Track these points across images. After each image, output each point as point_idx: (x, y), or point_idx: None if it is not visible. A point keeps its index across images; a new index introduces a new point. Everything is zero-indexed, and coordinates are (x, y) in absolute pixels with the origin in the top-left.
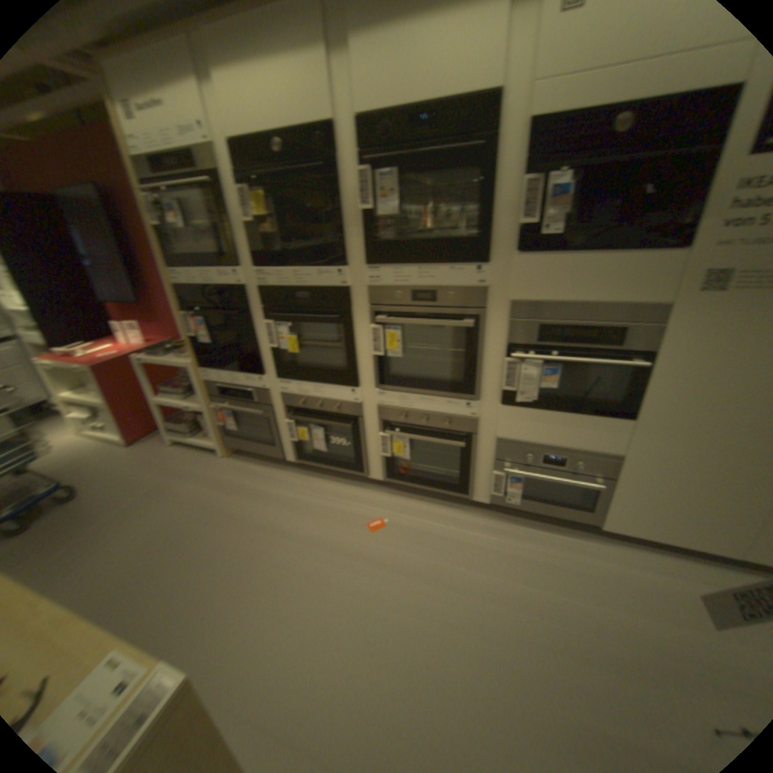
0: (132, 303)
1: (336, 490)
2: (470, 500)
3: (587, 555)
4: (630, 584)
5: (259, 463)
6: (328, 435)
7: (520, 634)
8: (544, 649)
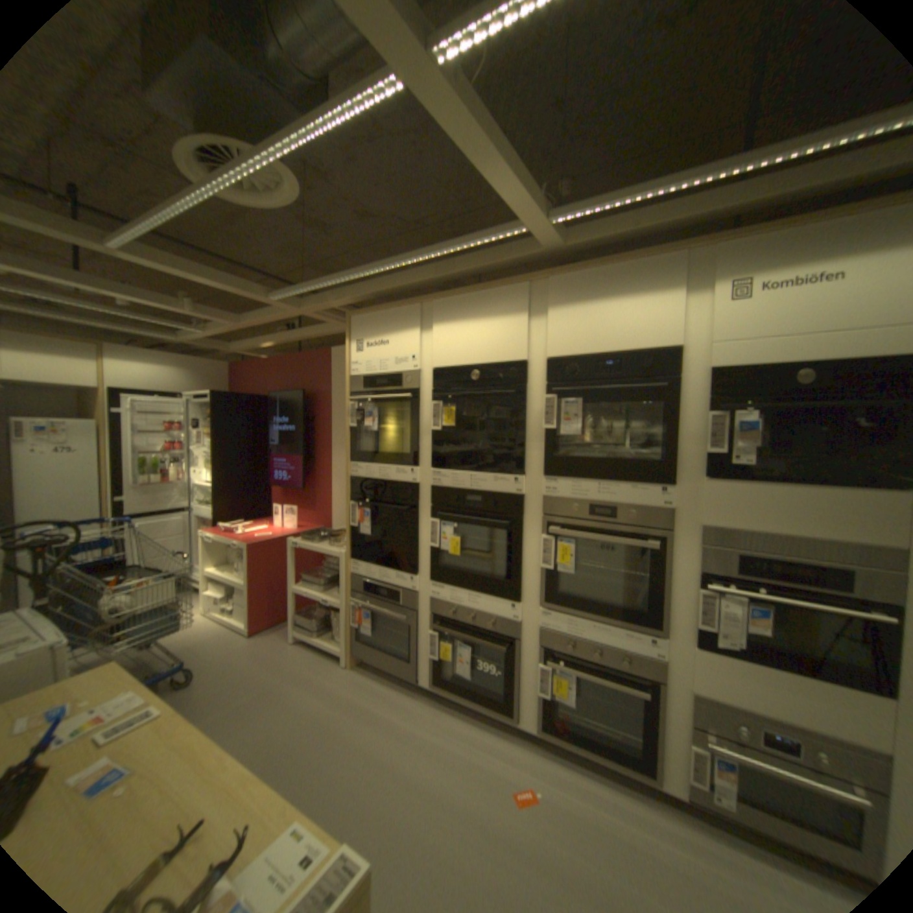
0: (302, 489)
1: (477, 738)
2: (662, 790)
3: None
4: None
5: (388, 683)
6: (476, 659)
7: None
8: None
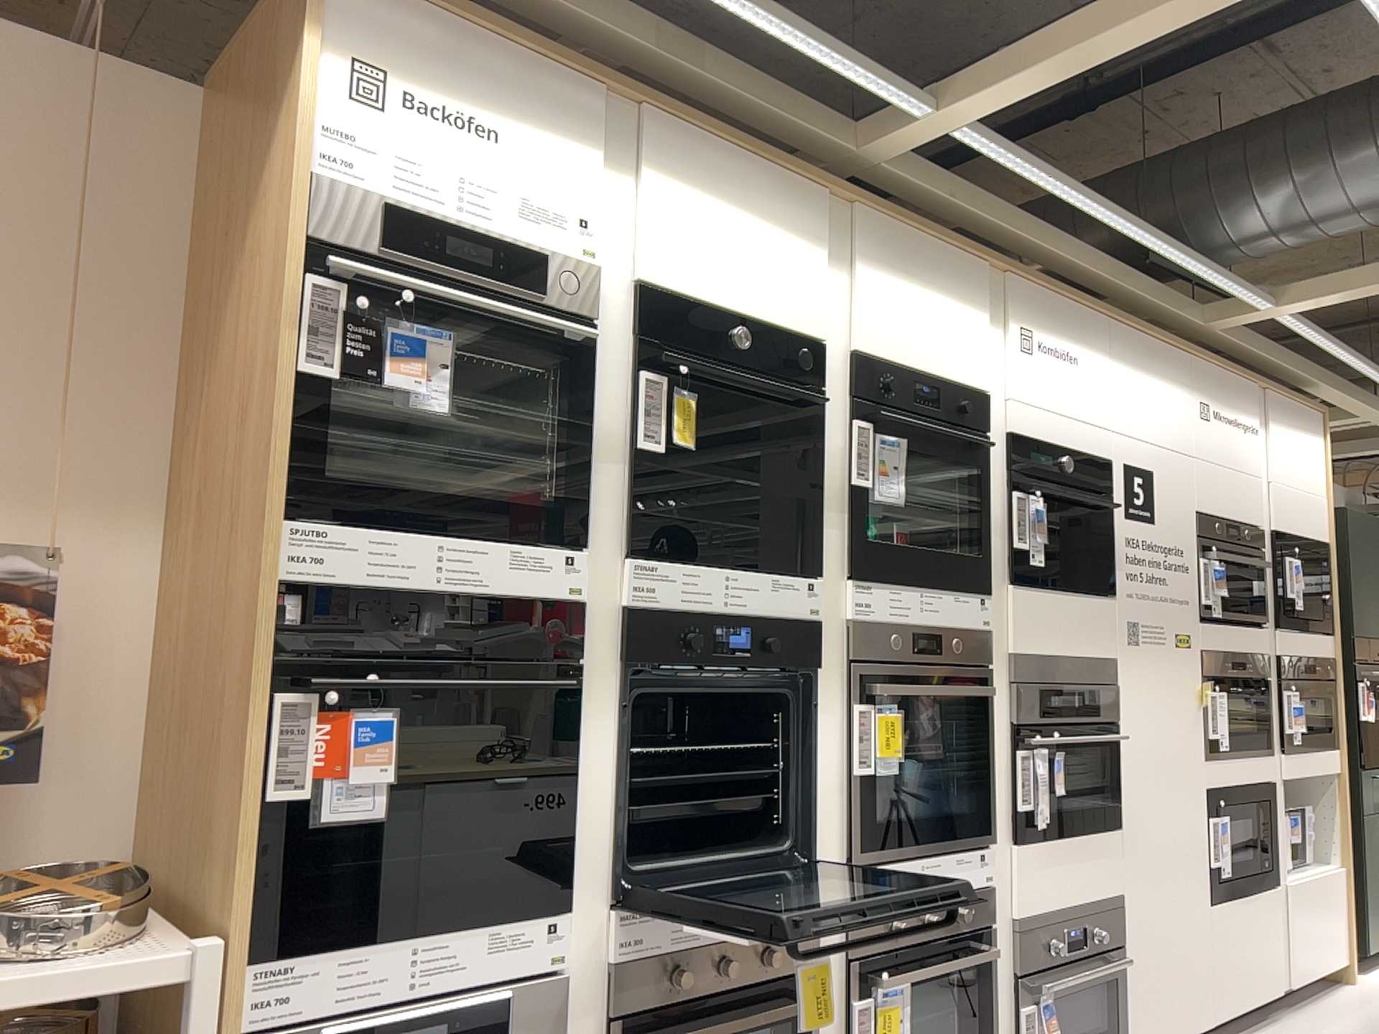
0: None
1: None
2: None
3: None
4: None
5: None
6: None
7: None
8: None
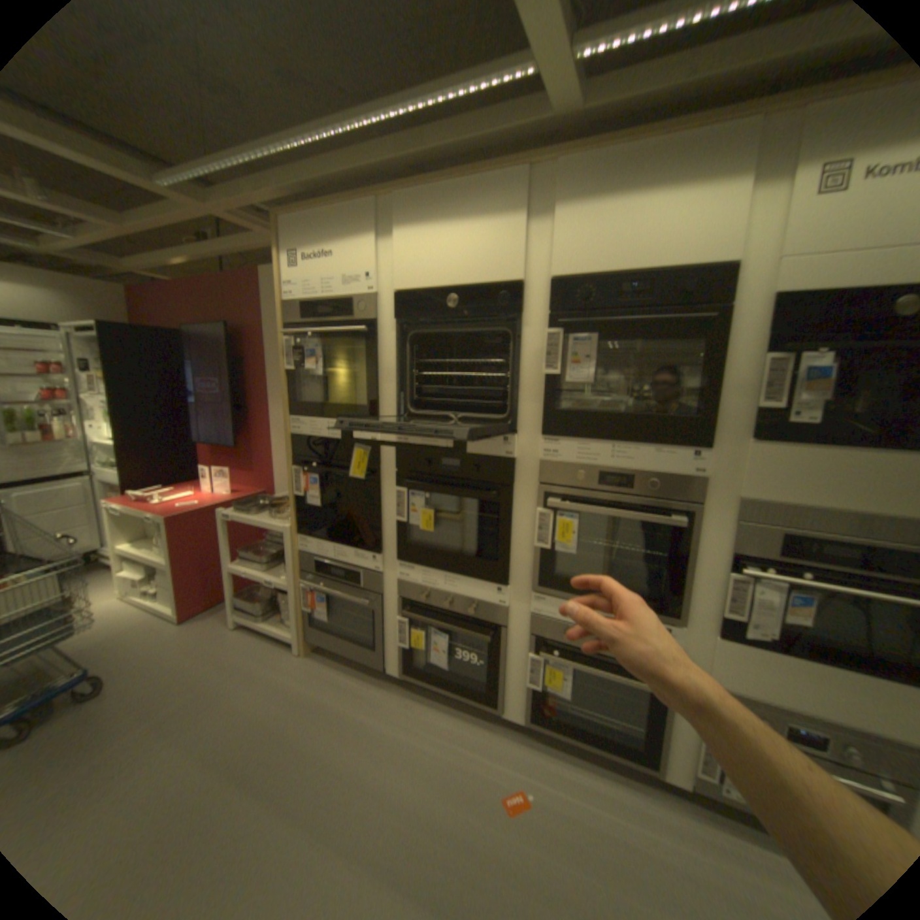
0: (234, 447)
1: (455, 730)
2: (663, 780)
3: None
4: None
5: (349, 670)
6: (453, 645)
7: None
8: None
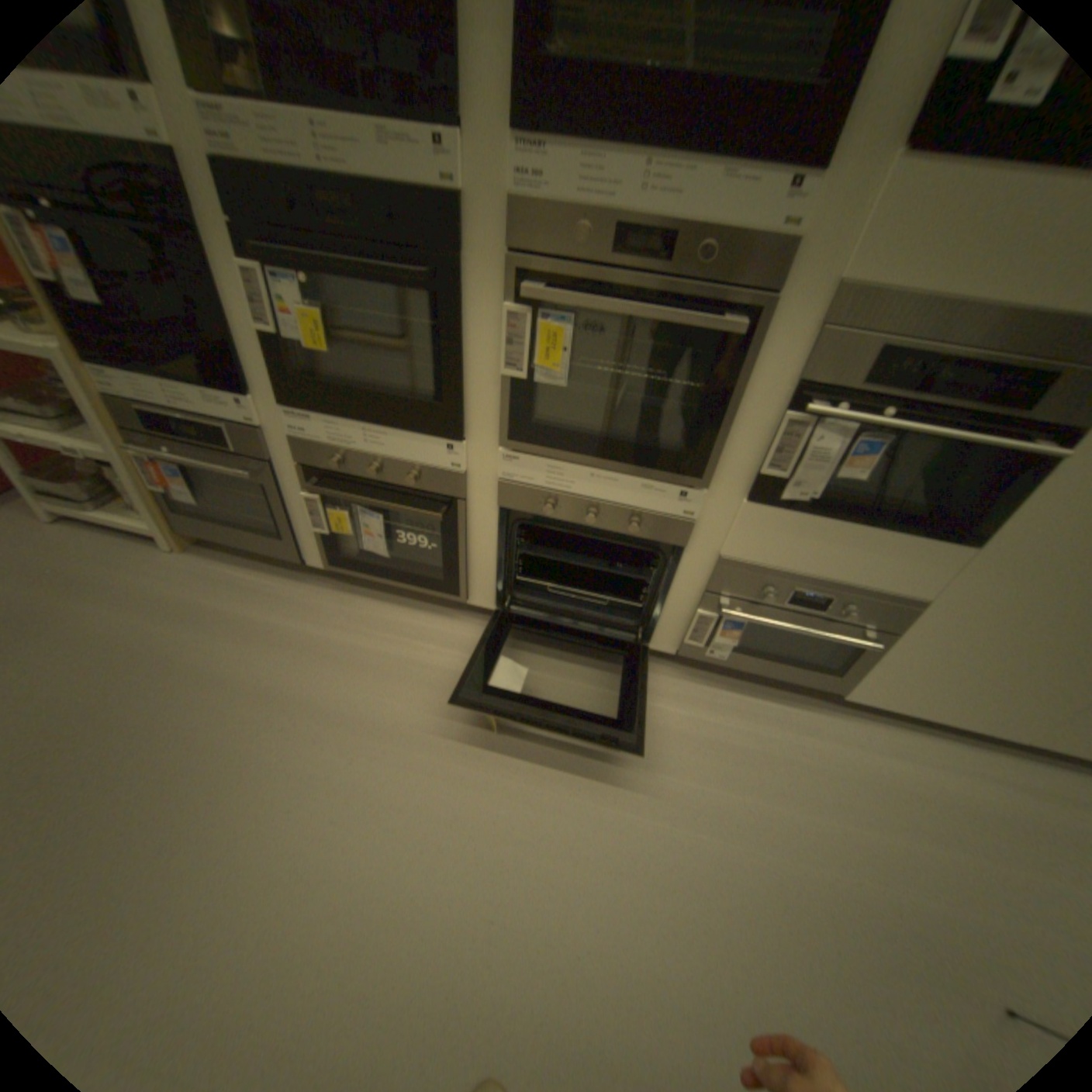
0: None
1: (409, 620)
2: (646, 647)
3: (818, 736)
4: (879, 781)
5: (256, 563)
6: (394, 526)
7: (732, 876)
8: (768, 900)
